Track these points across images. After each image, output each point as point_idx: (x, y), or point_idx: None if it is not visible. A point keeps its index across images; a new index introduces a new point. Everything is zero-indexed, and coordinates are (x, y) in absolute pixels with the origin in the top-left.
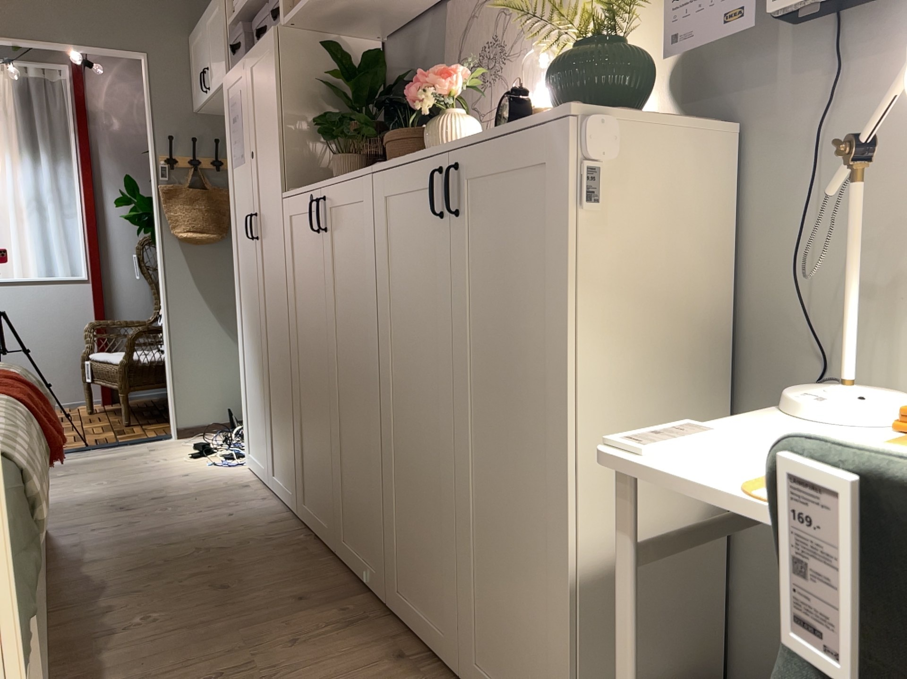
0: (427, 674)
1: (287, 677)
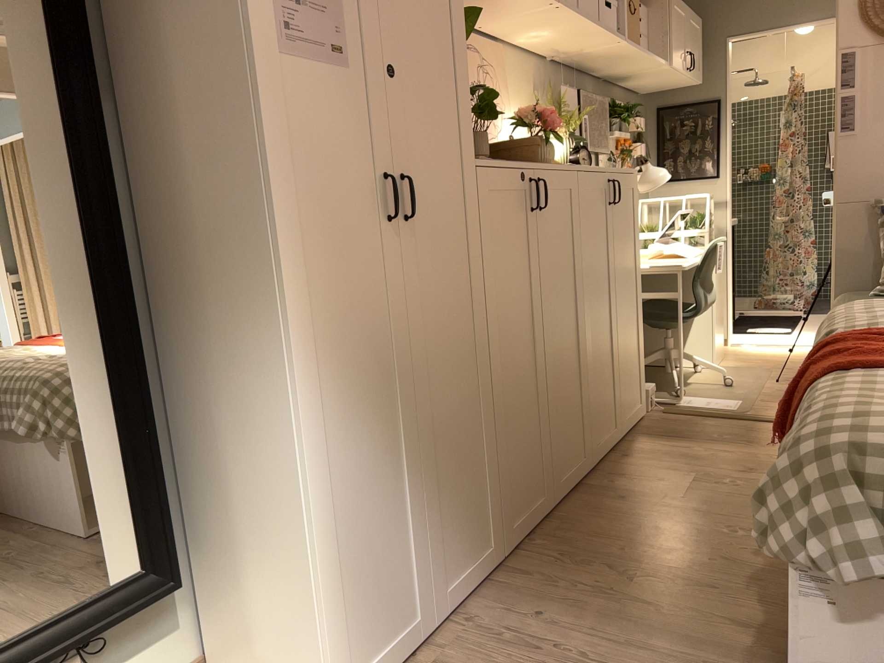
0: (623, 448)
1: (681, 471)
